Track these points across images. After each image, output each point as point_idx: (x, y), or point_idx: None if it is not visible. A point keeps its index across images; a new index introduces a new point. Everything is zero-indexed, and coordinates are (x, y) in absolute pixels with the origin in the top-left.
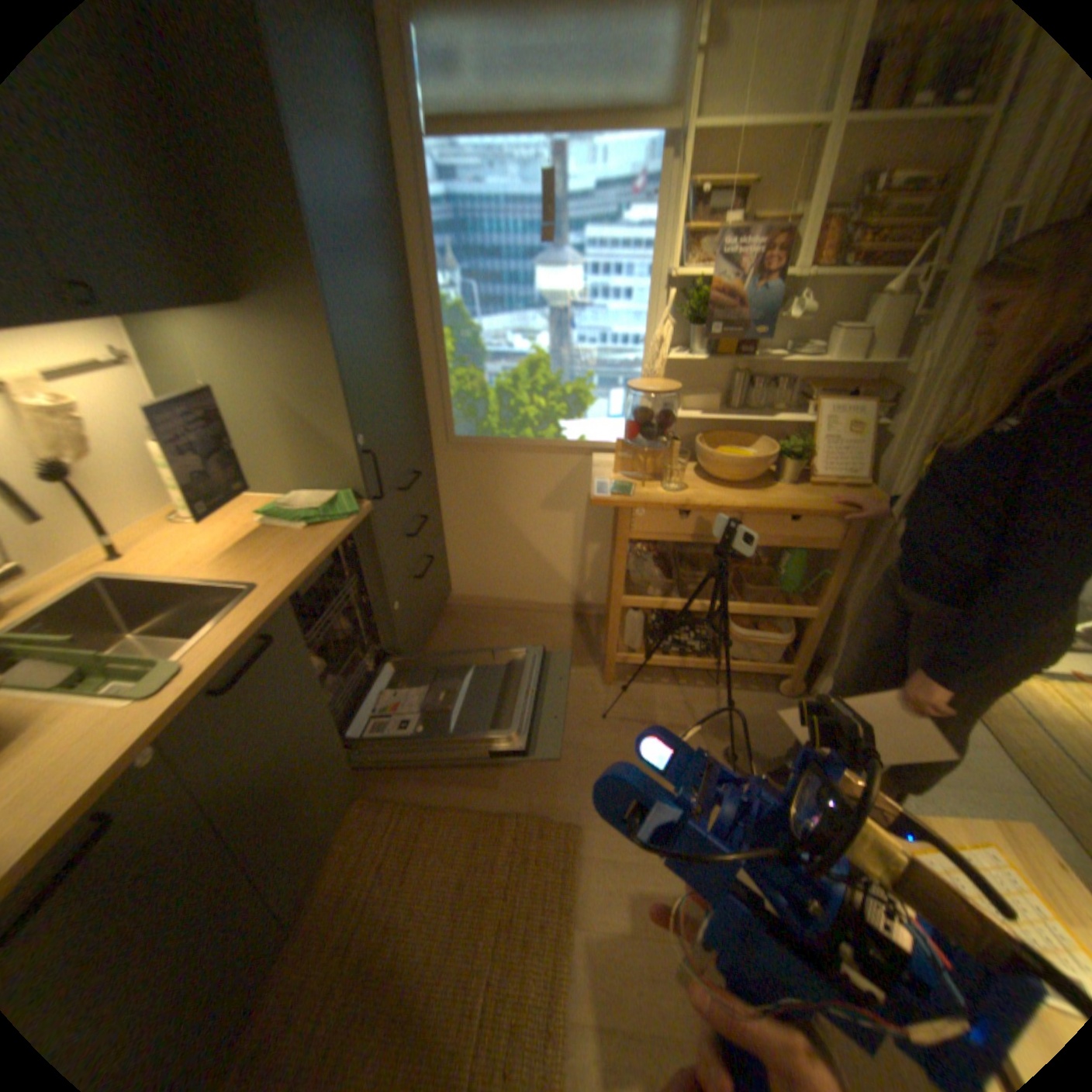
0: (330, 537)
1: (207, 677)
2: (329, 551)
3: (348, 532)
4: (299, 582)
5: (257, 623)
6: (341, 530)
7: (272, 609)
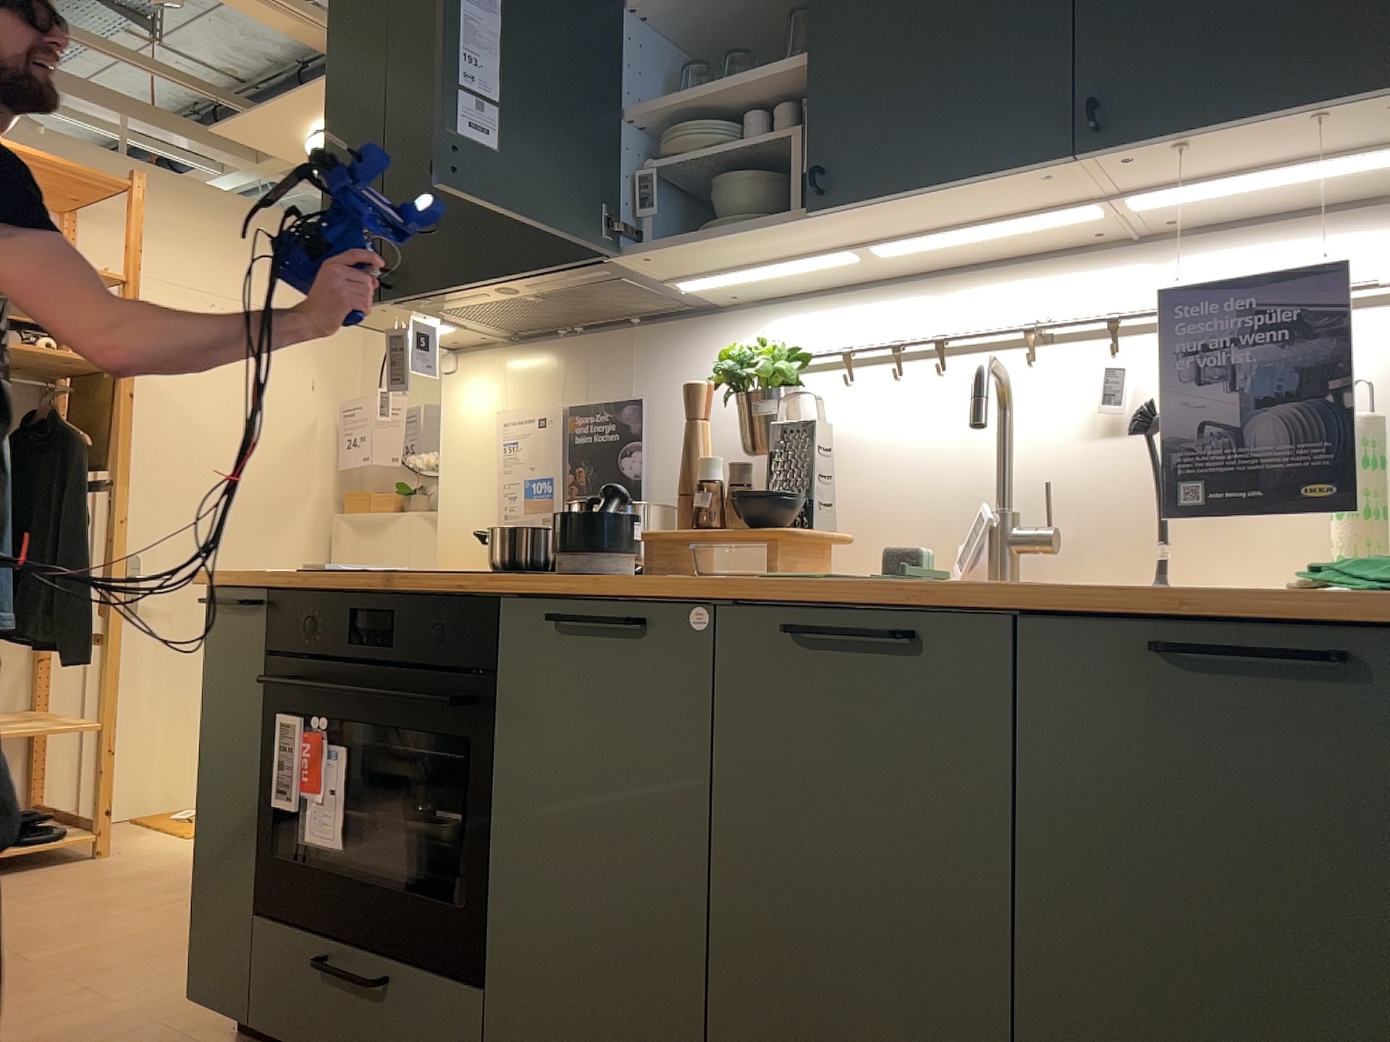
0: (1273, 602)
1: (793, 594)
2: (1199, 605)
3: (1317, 604)
4: (1040, 596)
5: (910, 596)
6: (1331, 607)
7: (952, 598)
